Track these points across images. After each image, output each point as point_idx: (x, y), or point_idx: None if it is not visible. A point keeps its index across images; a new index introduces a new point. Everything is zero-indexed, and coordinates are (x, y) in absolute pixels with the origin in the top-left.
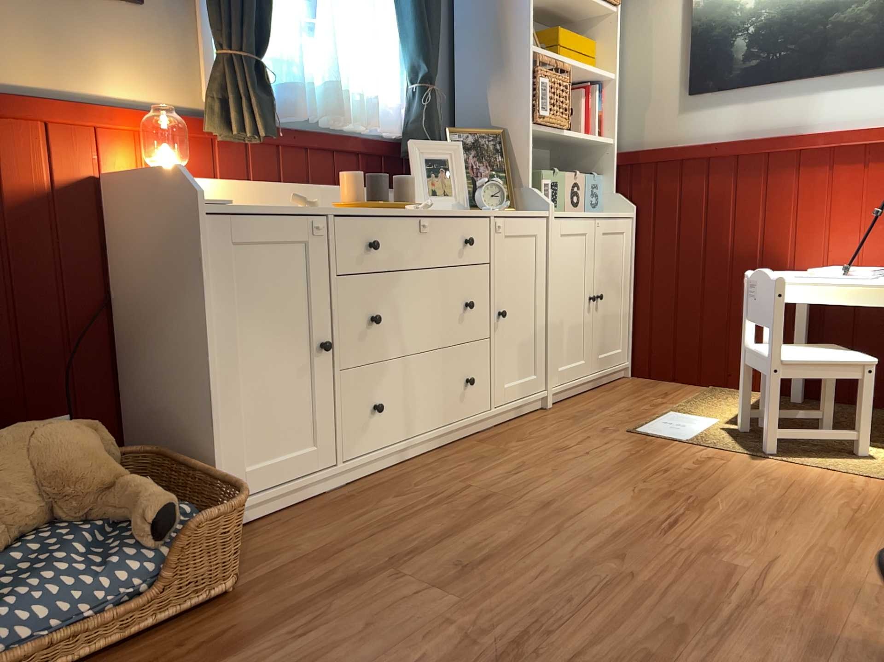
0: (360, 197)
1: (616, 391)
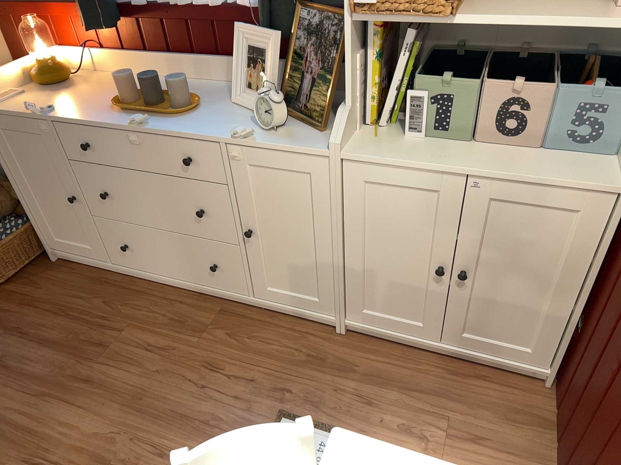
0: (132, 100)
1: (452, 378)
